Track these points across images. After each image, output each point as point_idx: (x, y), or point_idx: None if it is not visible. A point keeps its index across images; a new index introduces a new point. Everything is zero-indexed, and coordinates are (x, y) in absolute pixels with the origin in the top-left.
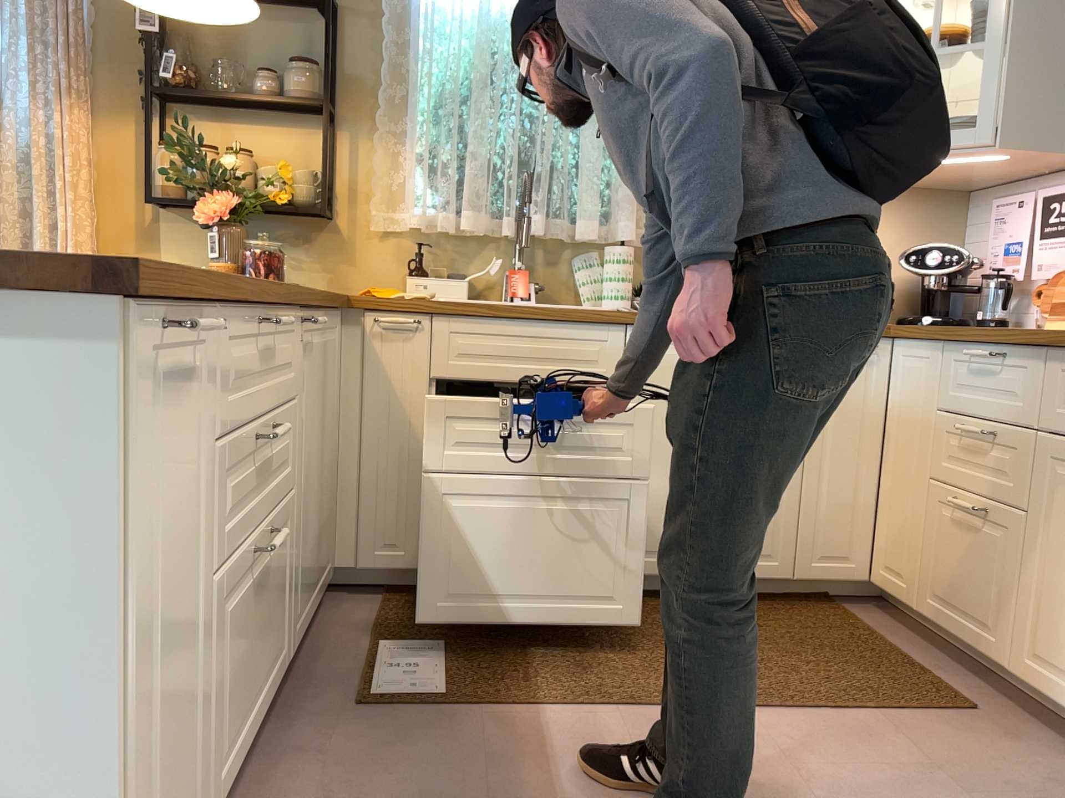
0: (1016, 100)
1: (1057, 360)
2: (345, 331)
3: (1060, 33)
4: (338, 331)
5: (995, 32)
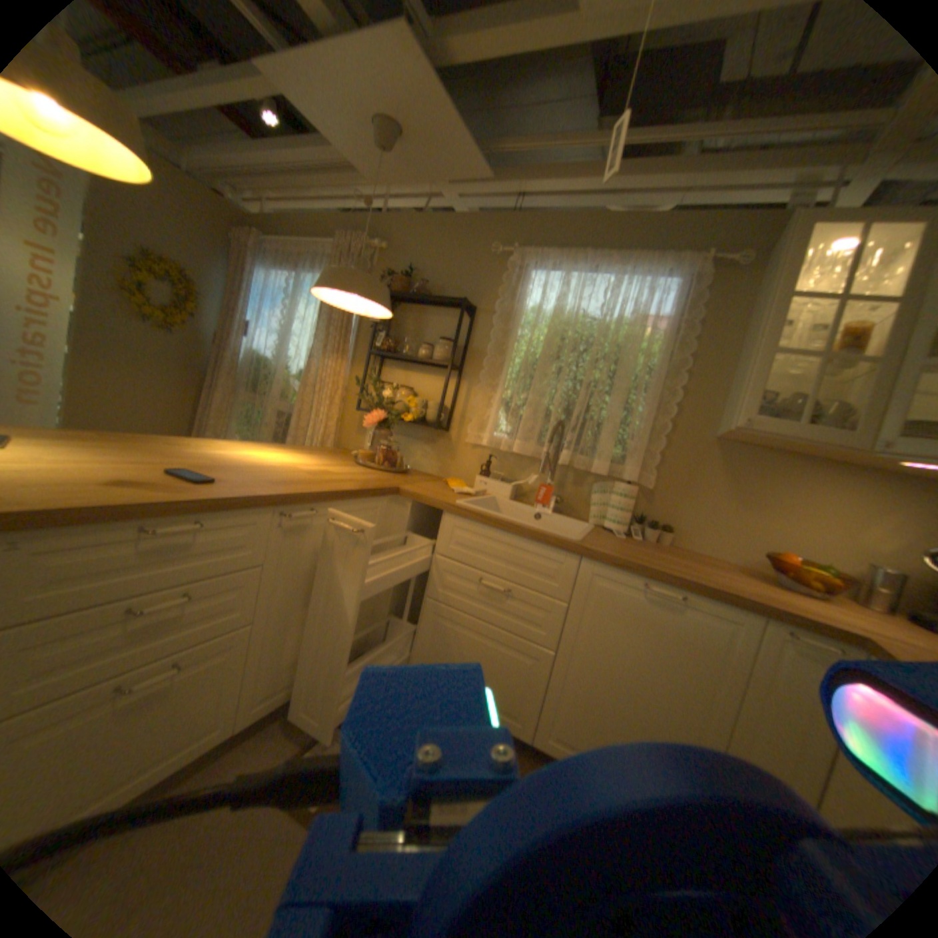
0: None
1: None
2: (397, 509)
3: None
4: (391, 509)
5: None
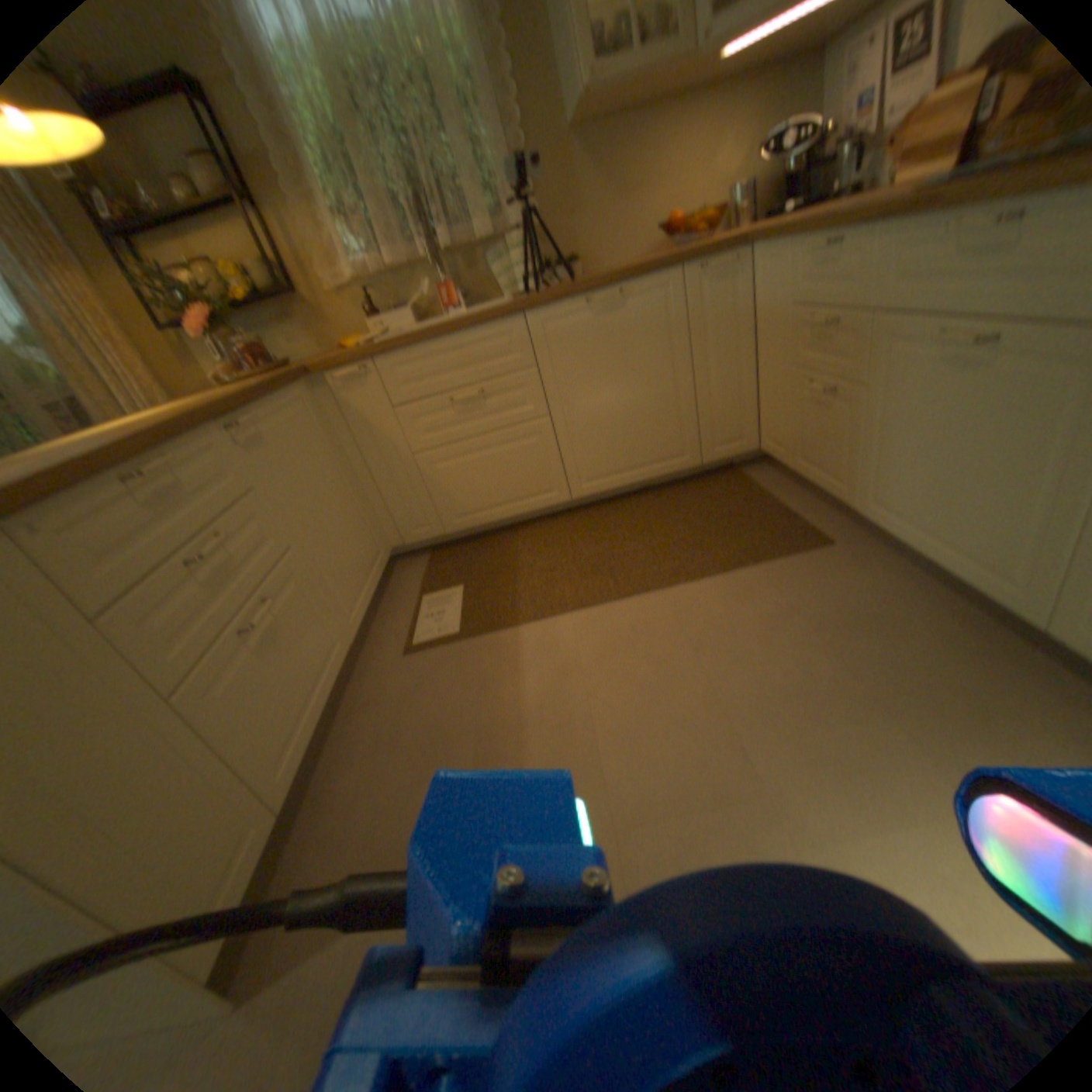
0: None
1: (888, 227)
2: (315, 390)
3: None
4: (309, 393)
5: None
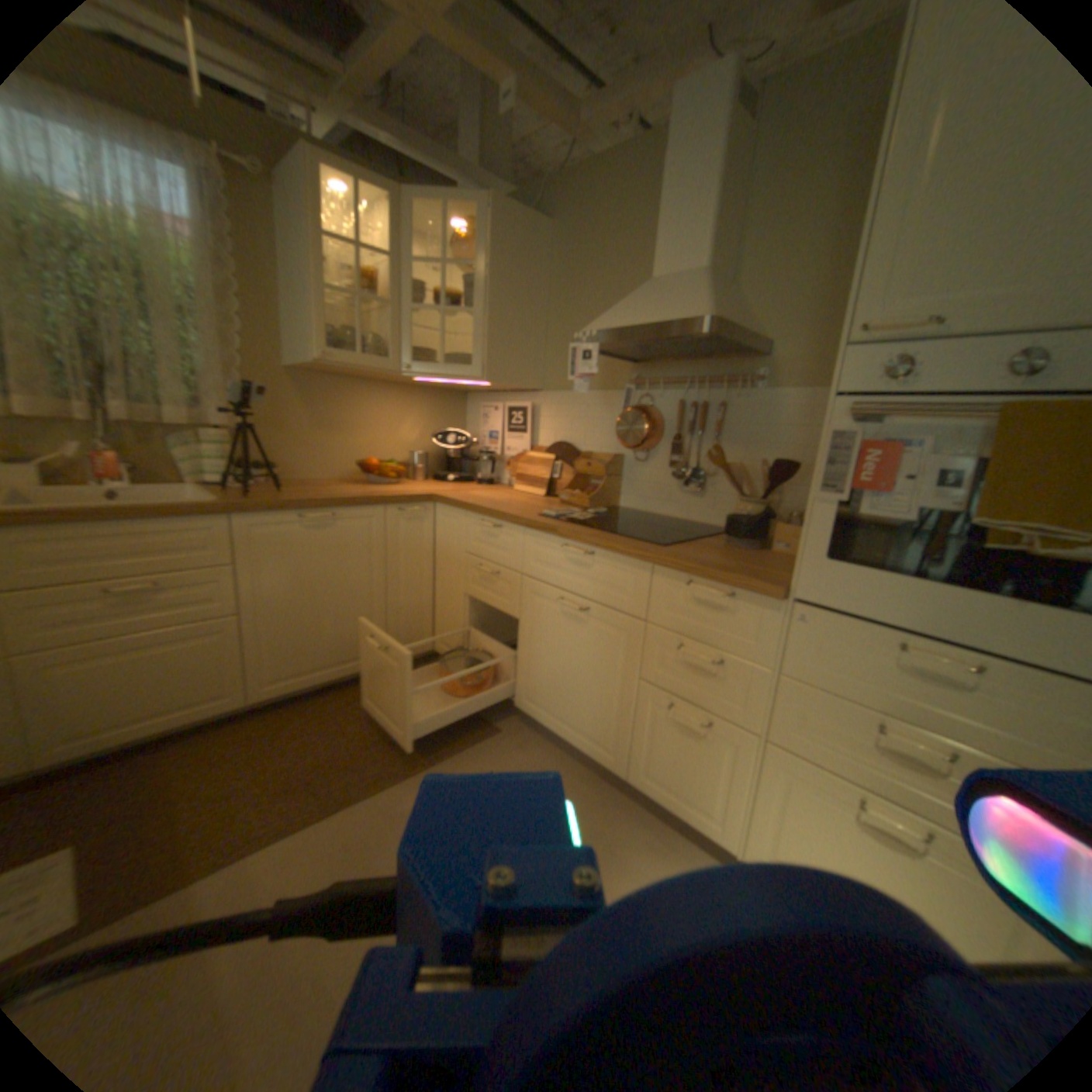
0: (489, 351)
1: (526, 534)
2: None
3: (509, 311)
4: None
5: (475, 303)
